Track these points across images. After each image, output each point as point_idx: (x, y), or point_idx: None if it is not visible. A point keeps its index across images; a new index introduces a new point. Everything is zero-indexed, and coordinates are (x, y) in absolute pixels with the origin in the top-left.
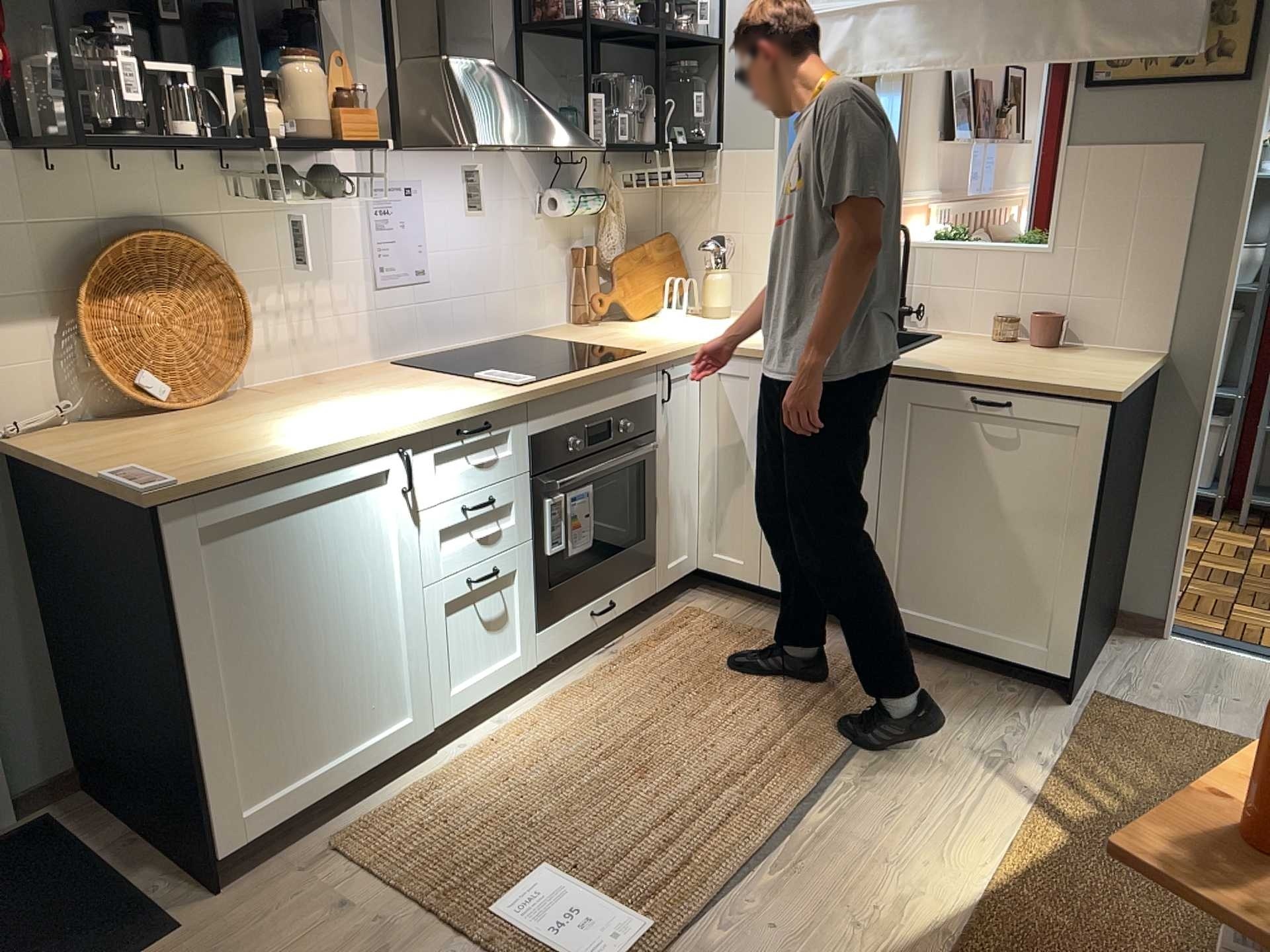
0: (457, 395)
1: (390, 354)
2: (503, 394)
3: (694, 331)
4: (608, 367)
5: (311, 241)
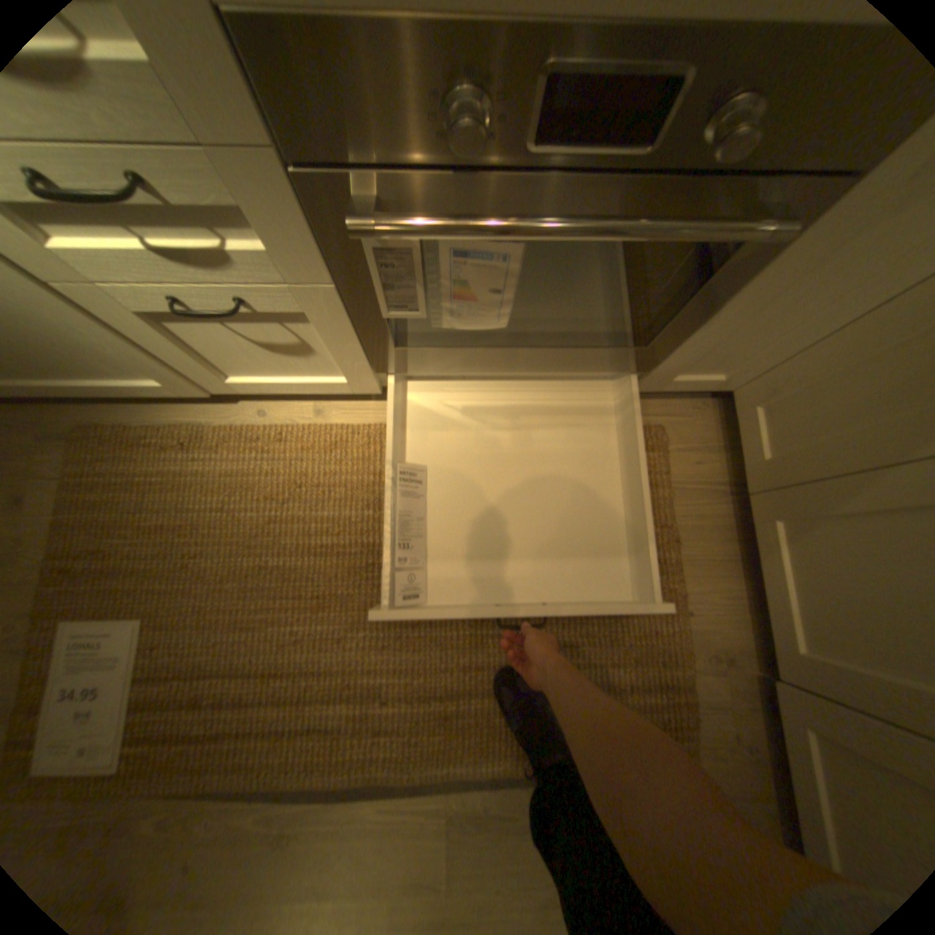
0: None
1: None
2: None
3: None
4: None
5: None
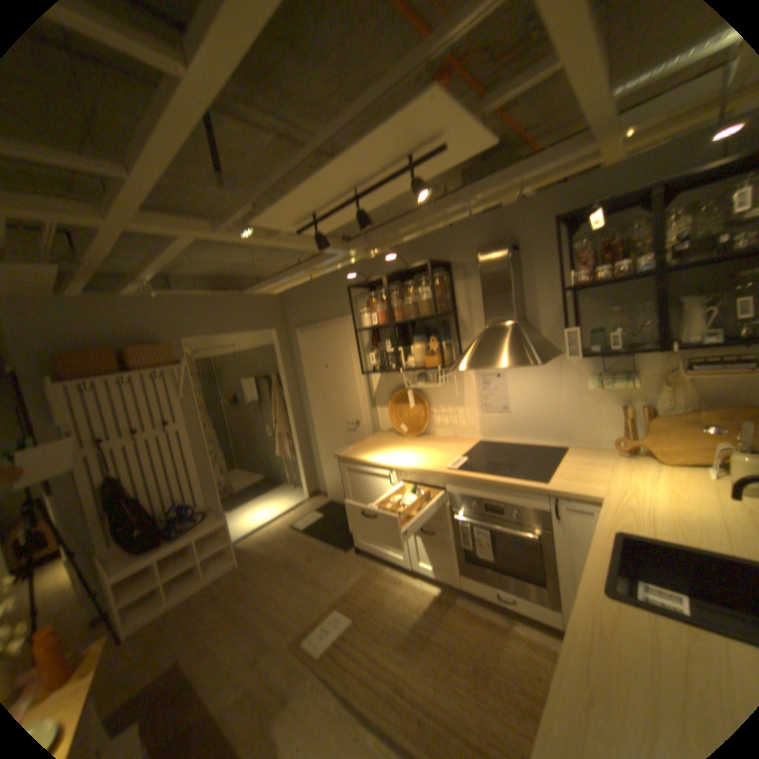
0: (430, 461)
1: (489, 436)
2: (433, 468)
3: (646, 490)
4: (497, 479)
5: (455, 391)
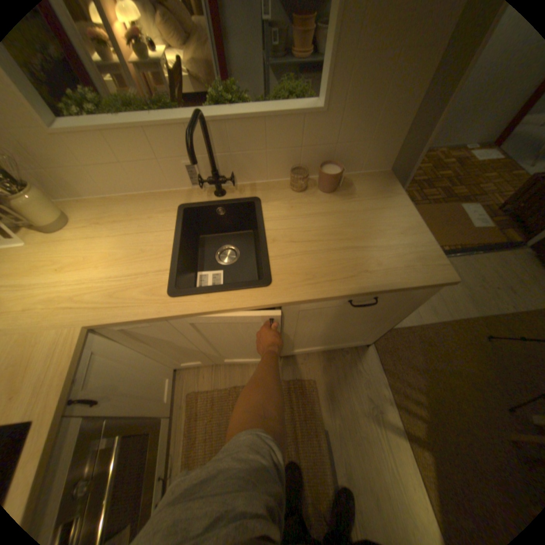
0: None
1: None
2: None
3: (50, 291)
4: None
5: None
